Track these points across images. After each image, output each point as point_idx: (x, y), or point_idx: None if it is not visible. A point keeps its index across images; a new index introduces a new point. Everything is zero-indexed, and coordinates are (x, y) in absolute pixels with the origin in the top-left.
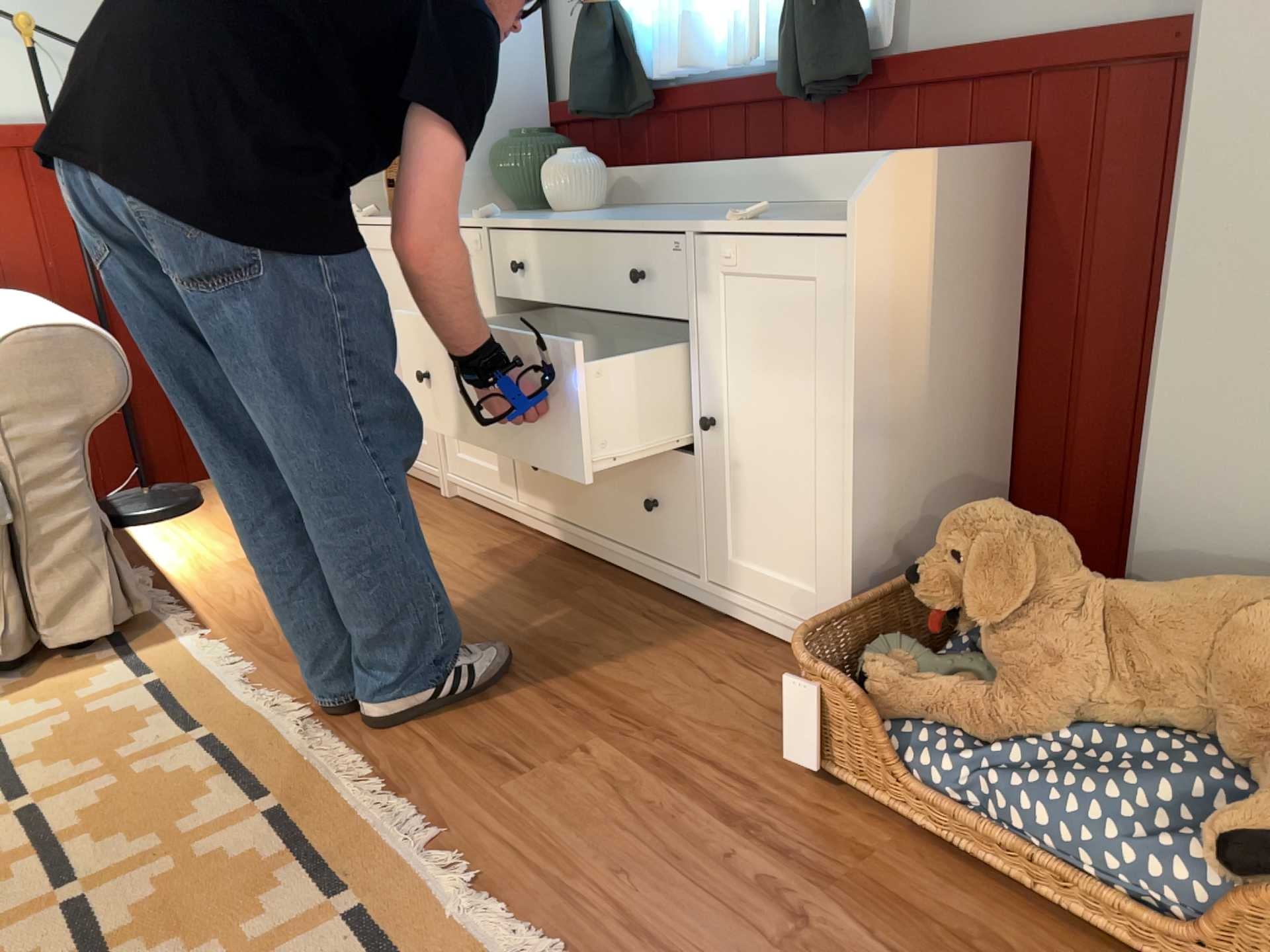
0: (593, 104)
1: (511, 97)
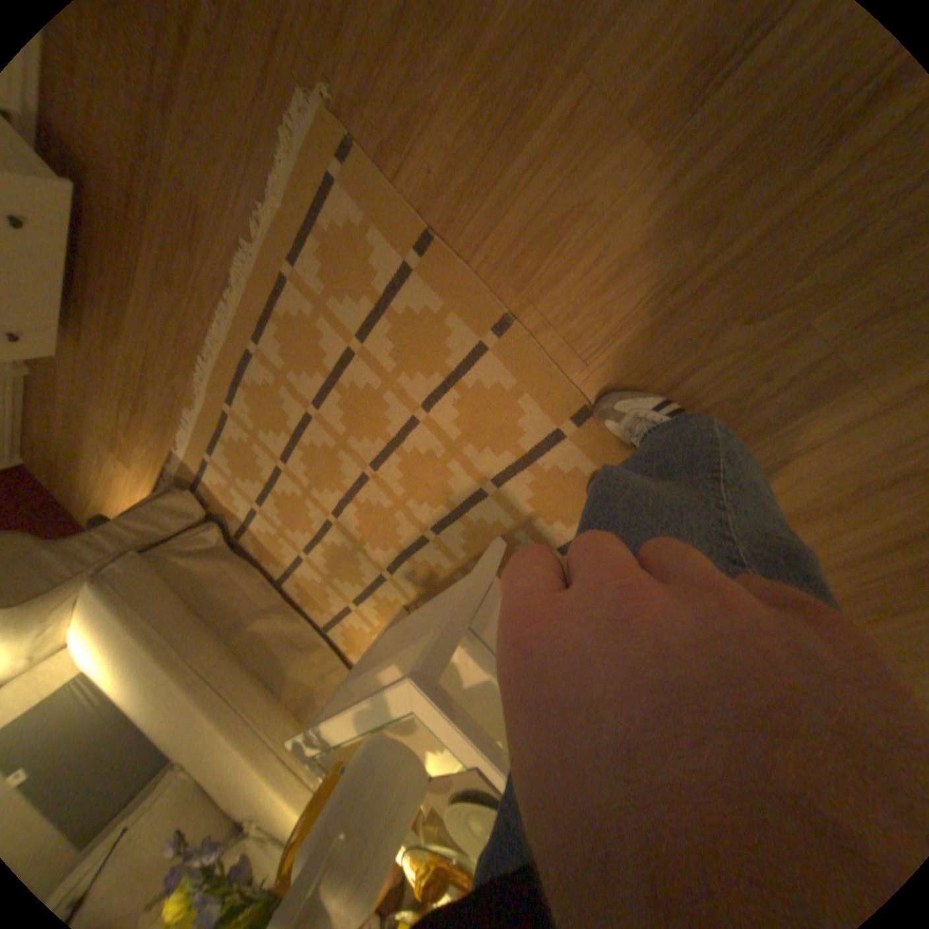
0: None
1: None
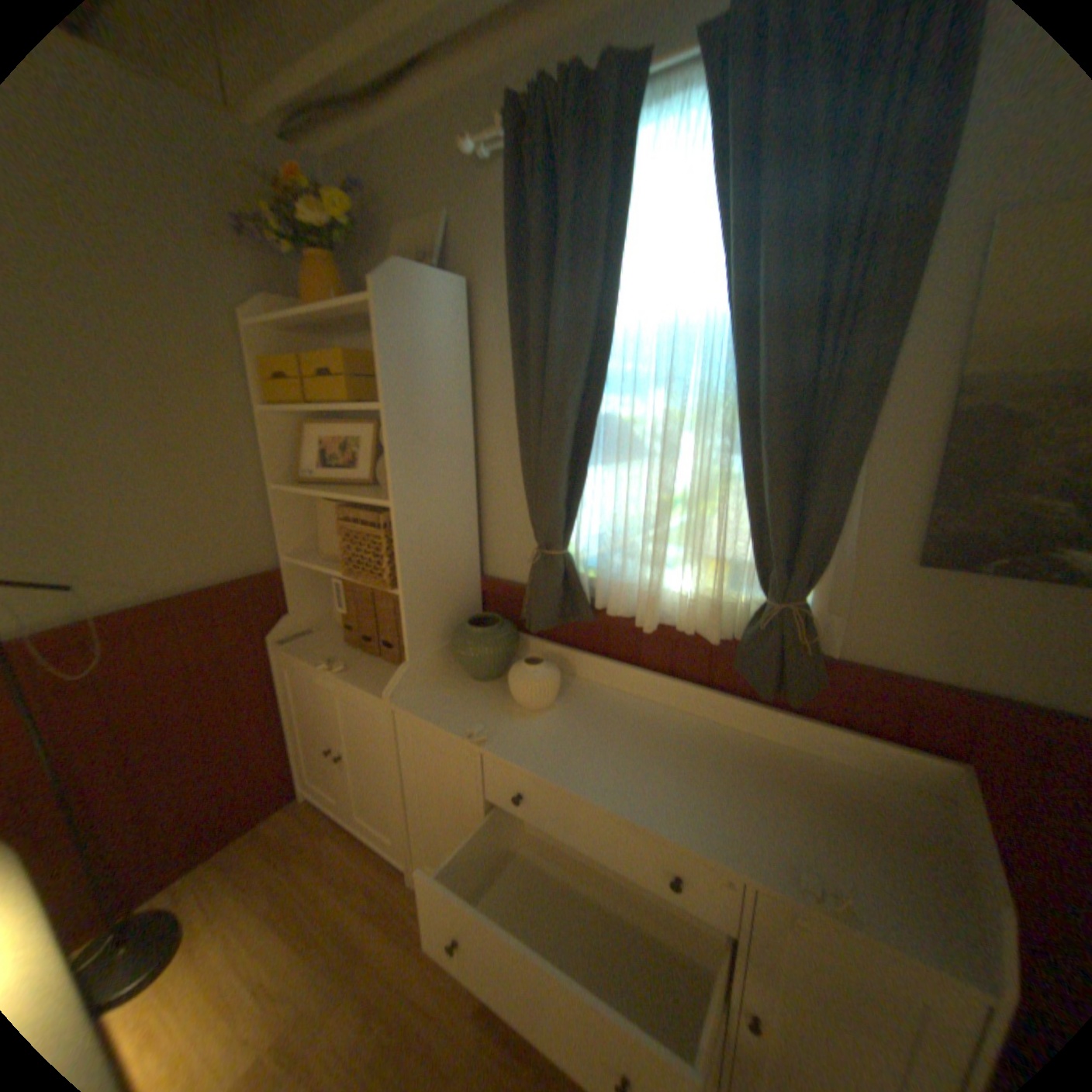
0: (552, 624)
1: (459, 580)
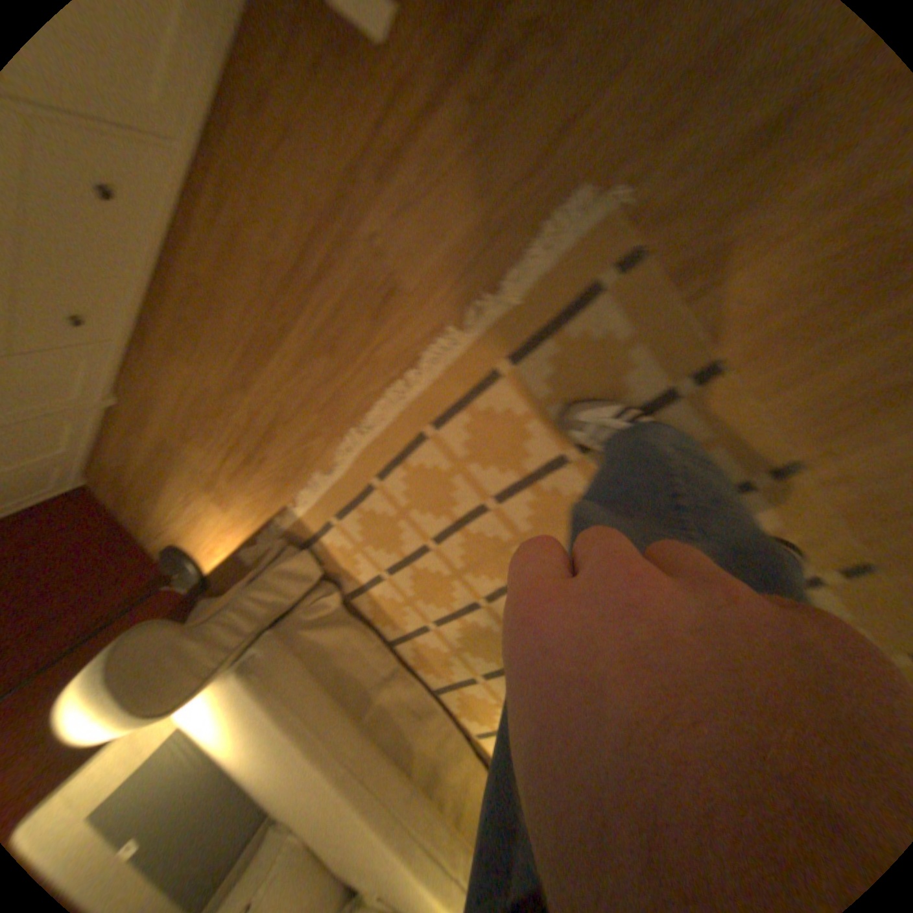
0: None
1: None
